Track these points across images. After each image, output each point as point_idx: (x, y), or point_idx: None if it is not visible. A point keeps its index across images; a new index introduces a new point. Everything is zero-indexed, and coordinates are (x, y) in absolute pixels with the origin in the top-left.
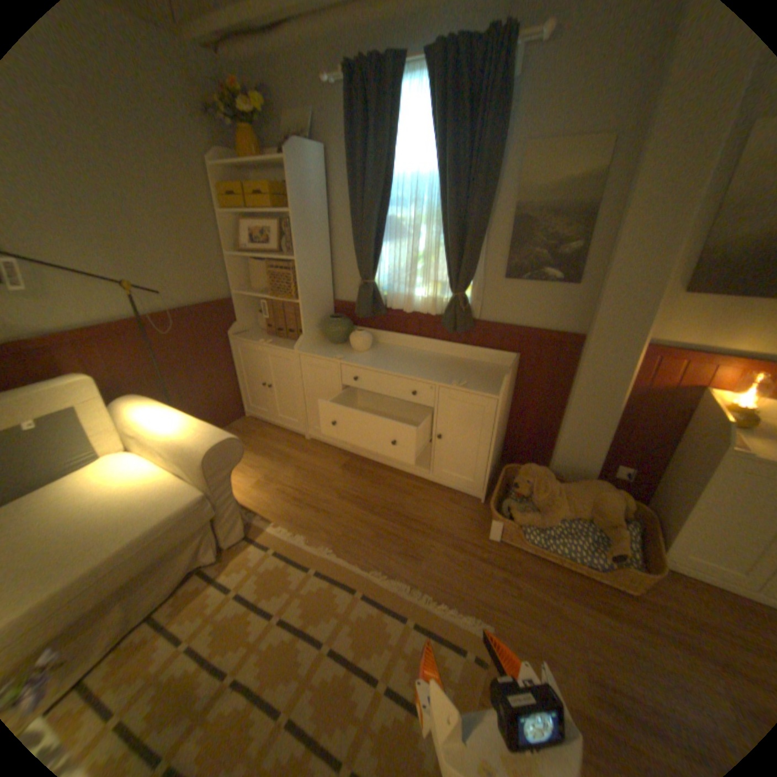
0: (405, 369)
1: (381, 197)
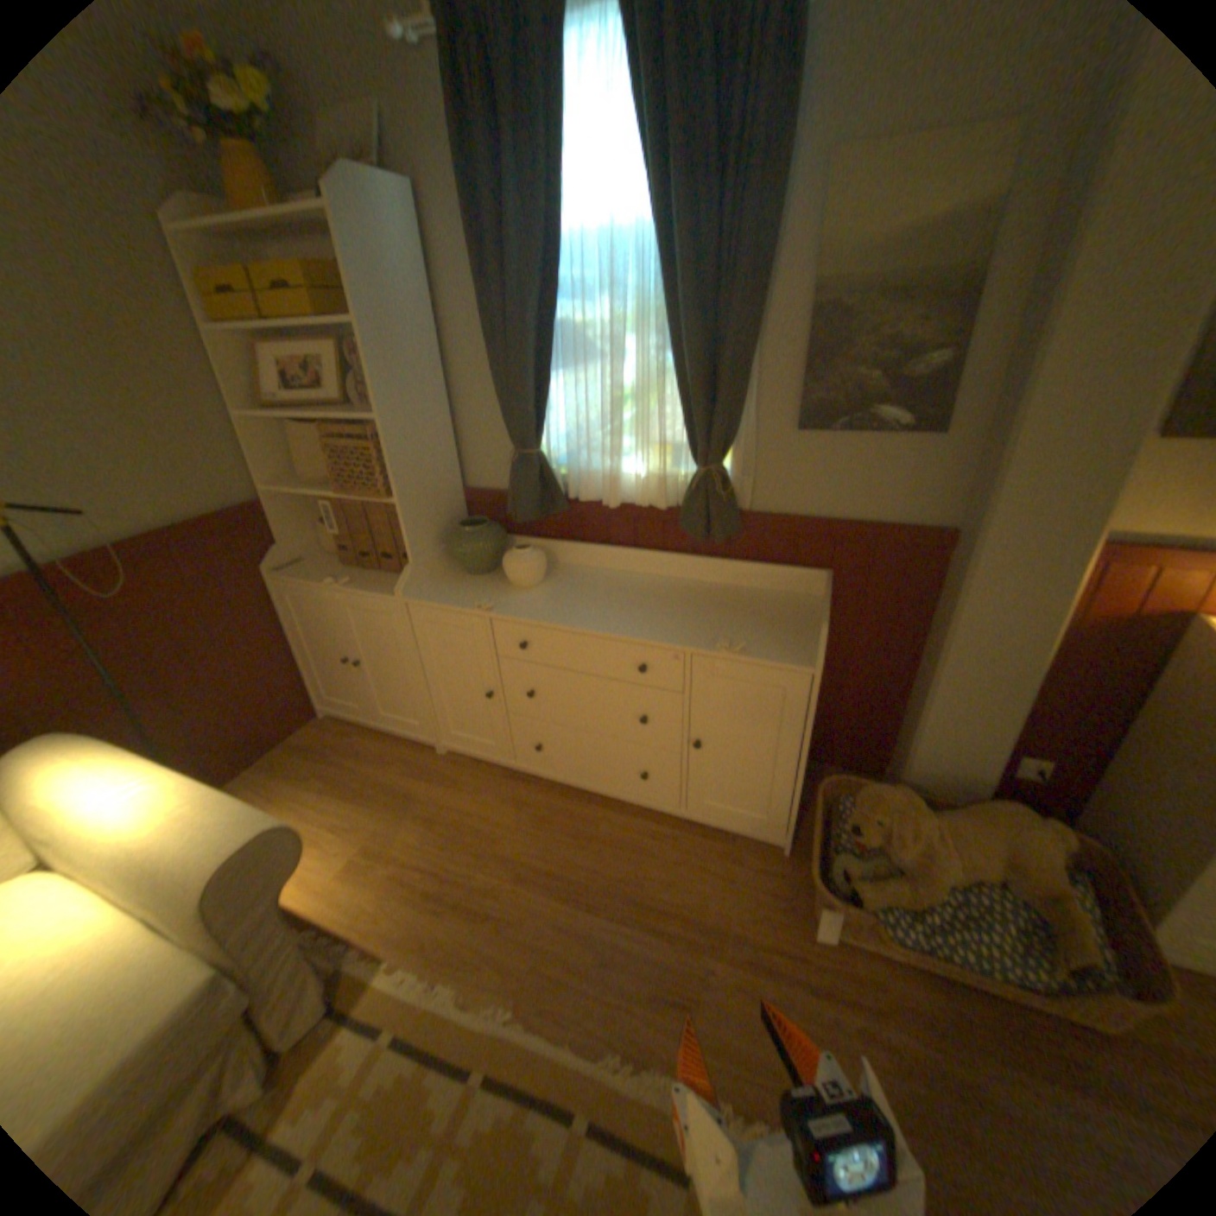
0: (619, 620)
1: (540, 281)
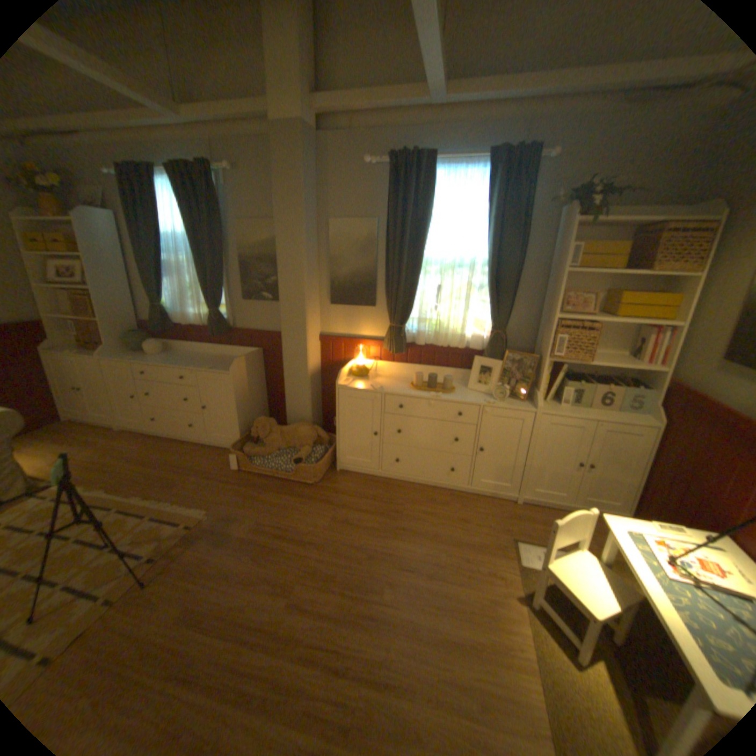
0: (176, 364)
1: (152, 249)
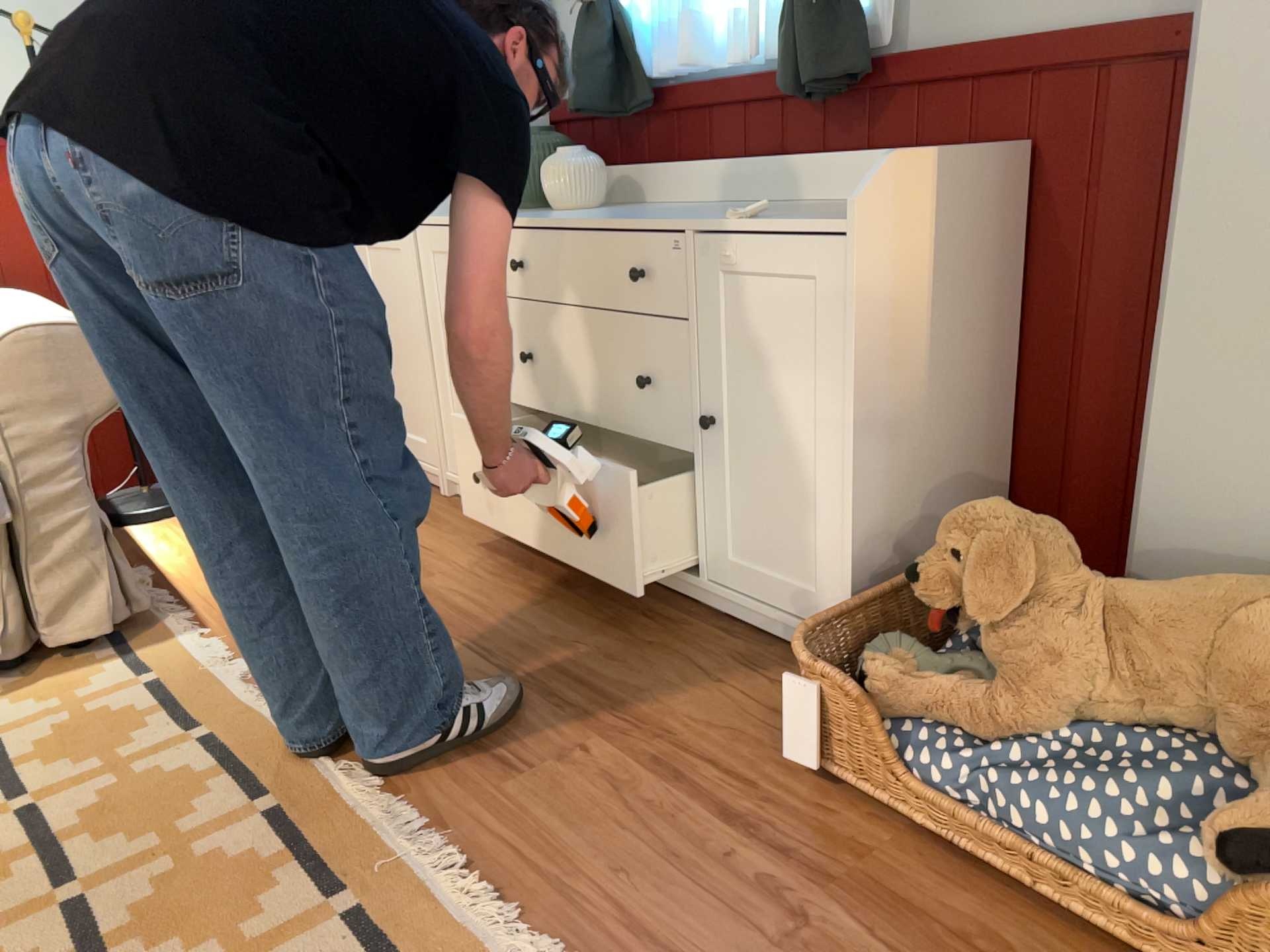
0: (629, 216)
1: None
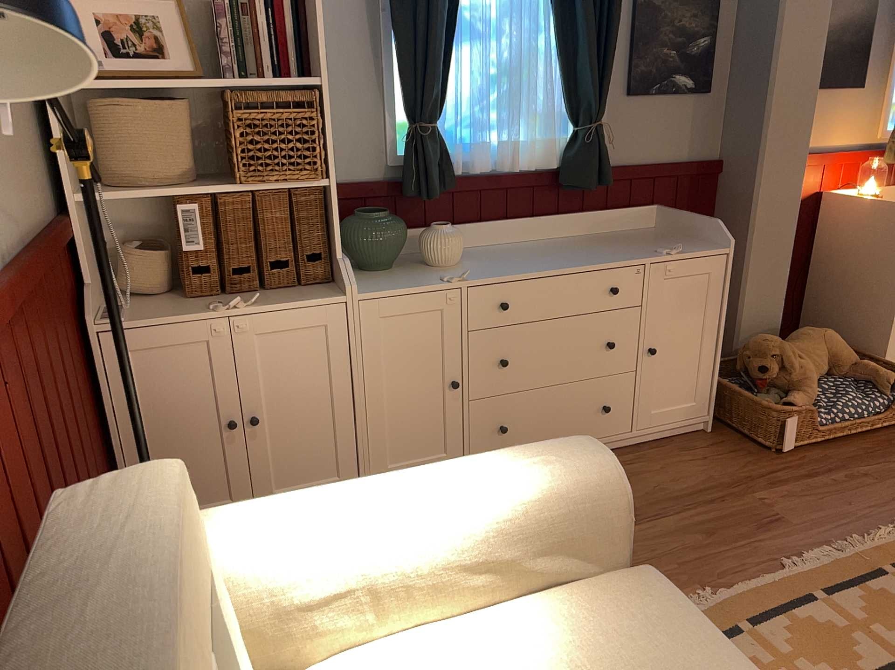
0: (575, 262)
1: None
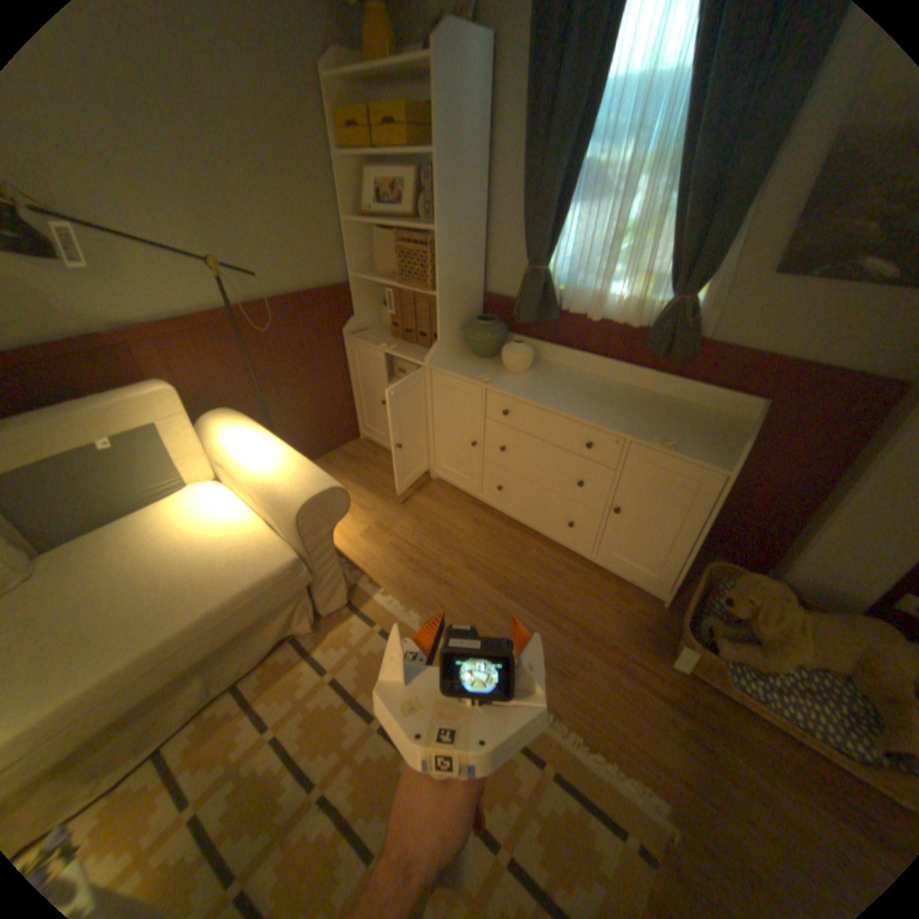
0: (580, 408)
1: (580, 124)
